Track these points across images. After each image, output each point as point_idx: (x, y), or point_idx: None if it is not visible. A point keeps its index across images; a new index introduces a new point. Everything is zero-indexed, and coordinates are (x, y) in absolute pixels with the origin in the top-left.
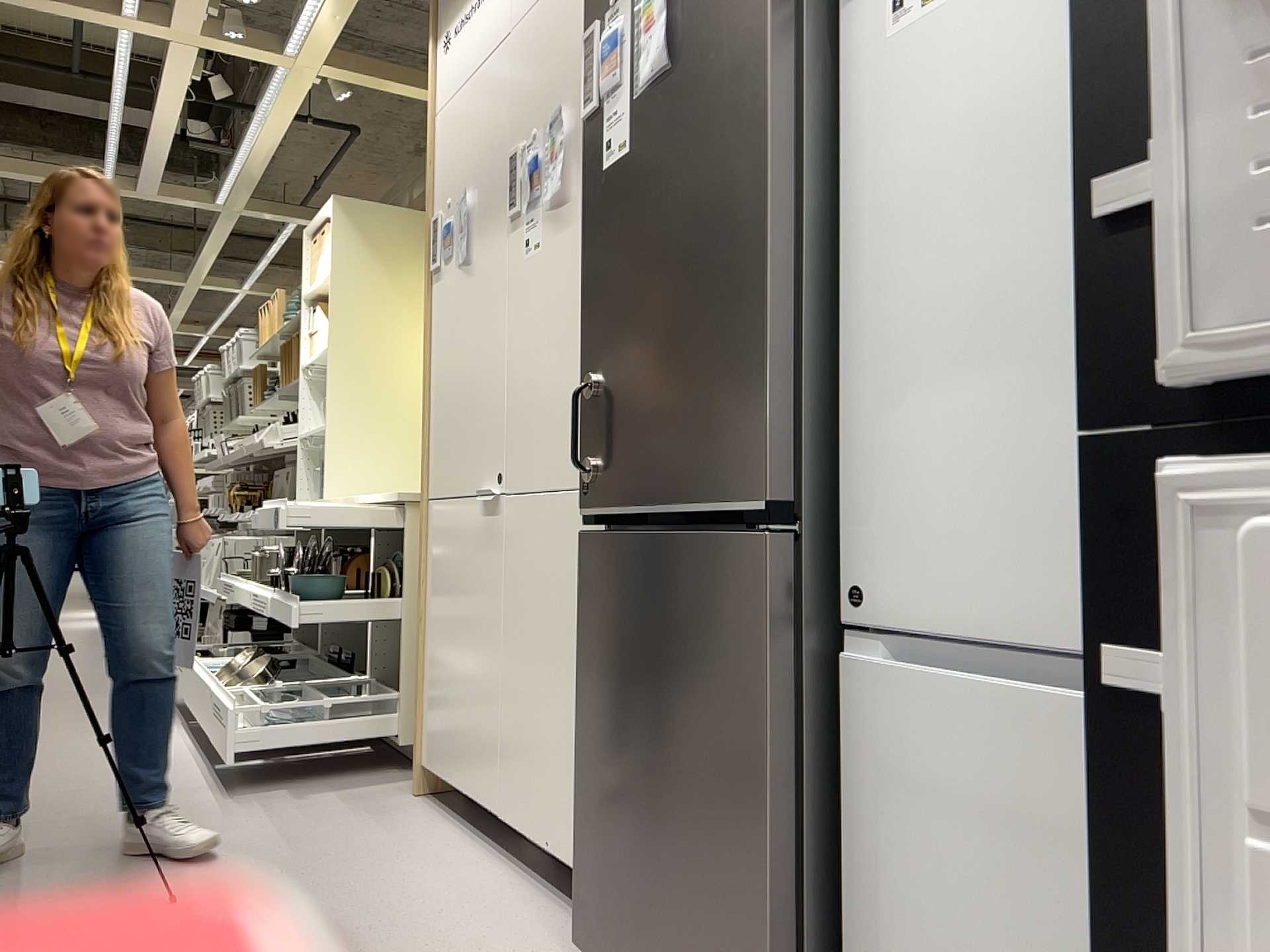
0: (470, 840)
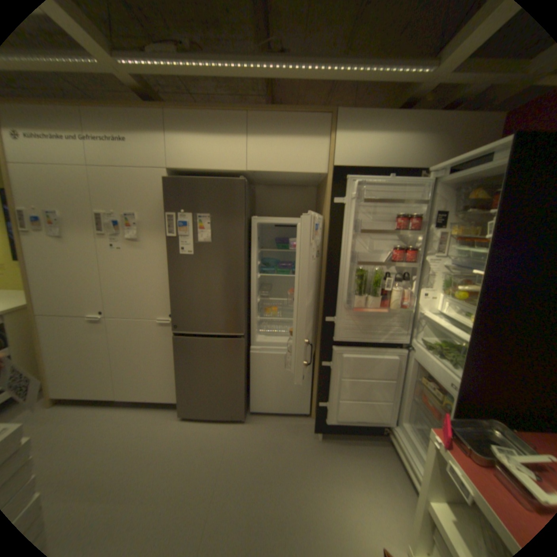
0: (96, 410)
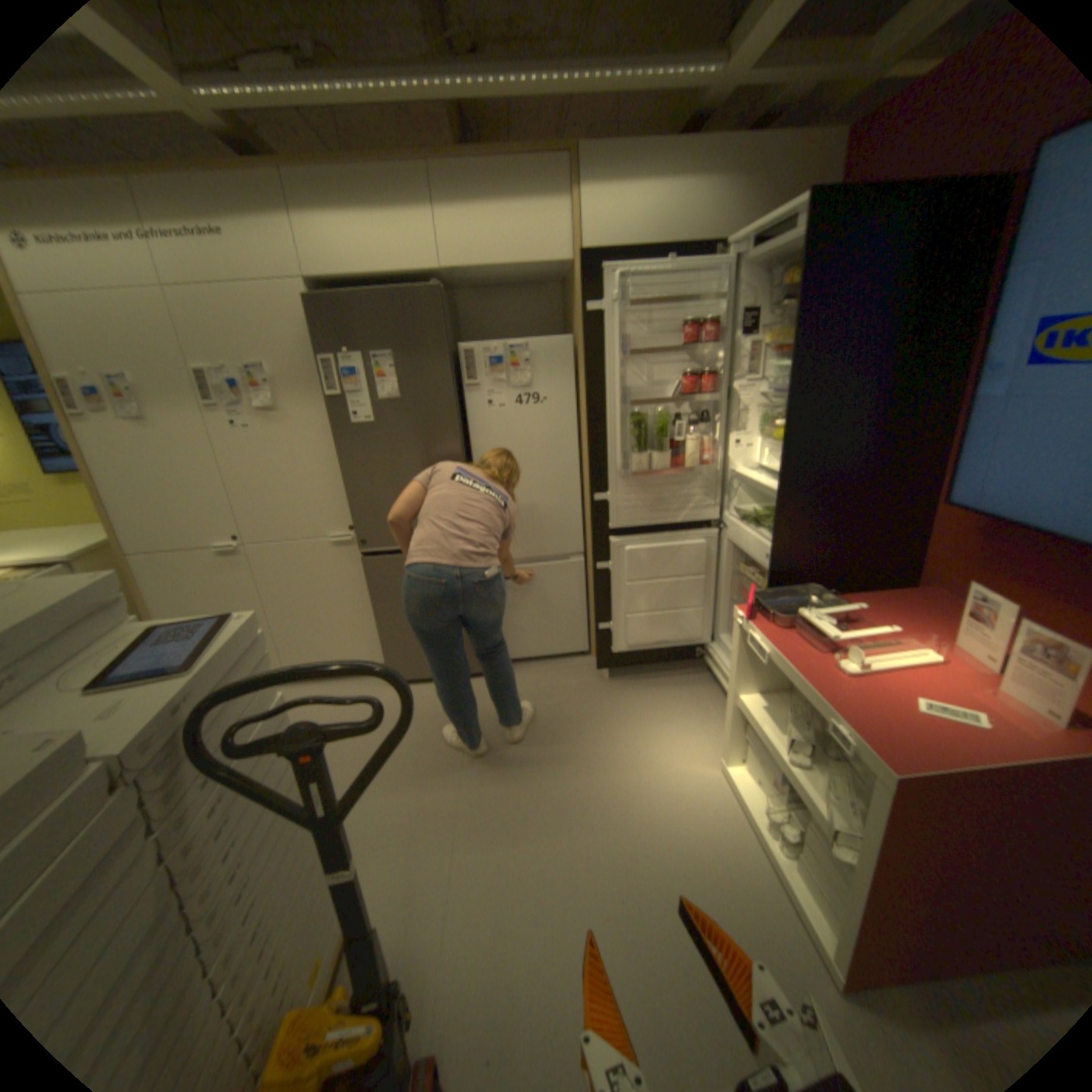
0: None
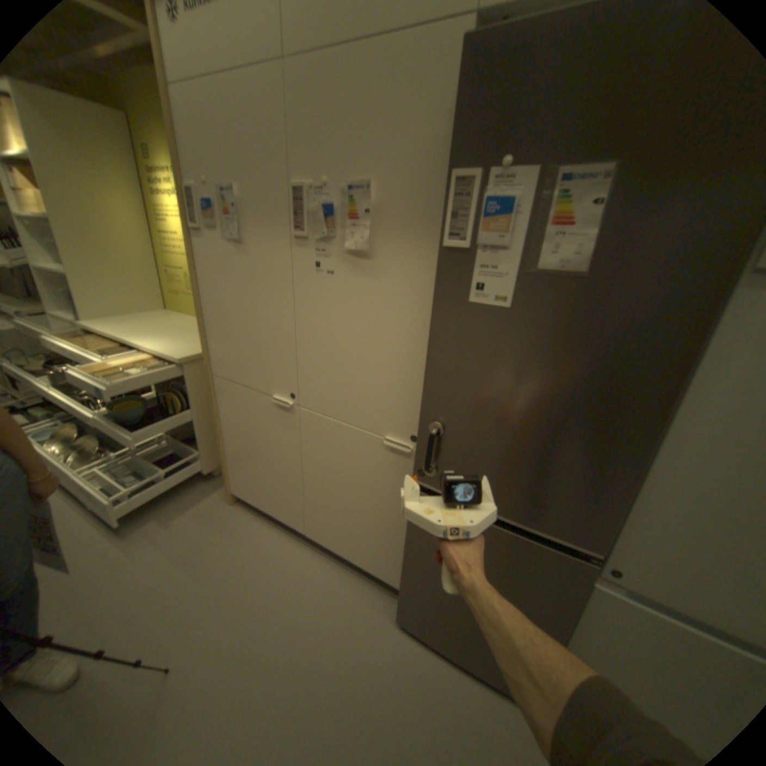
0: (283, 535)
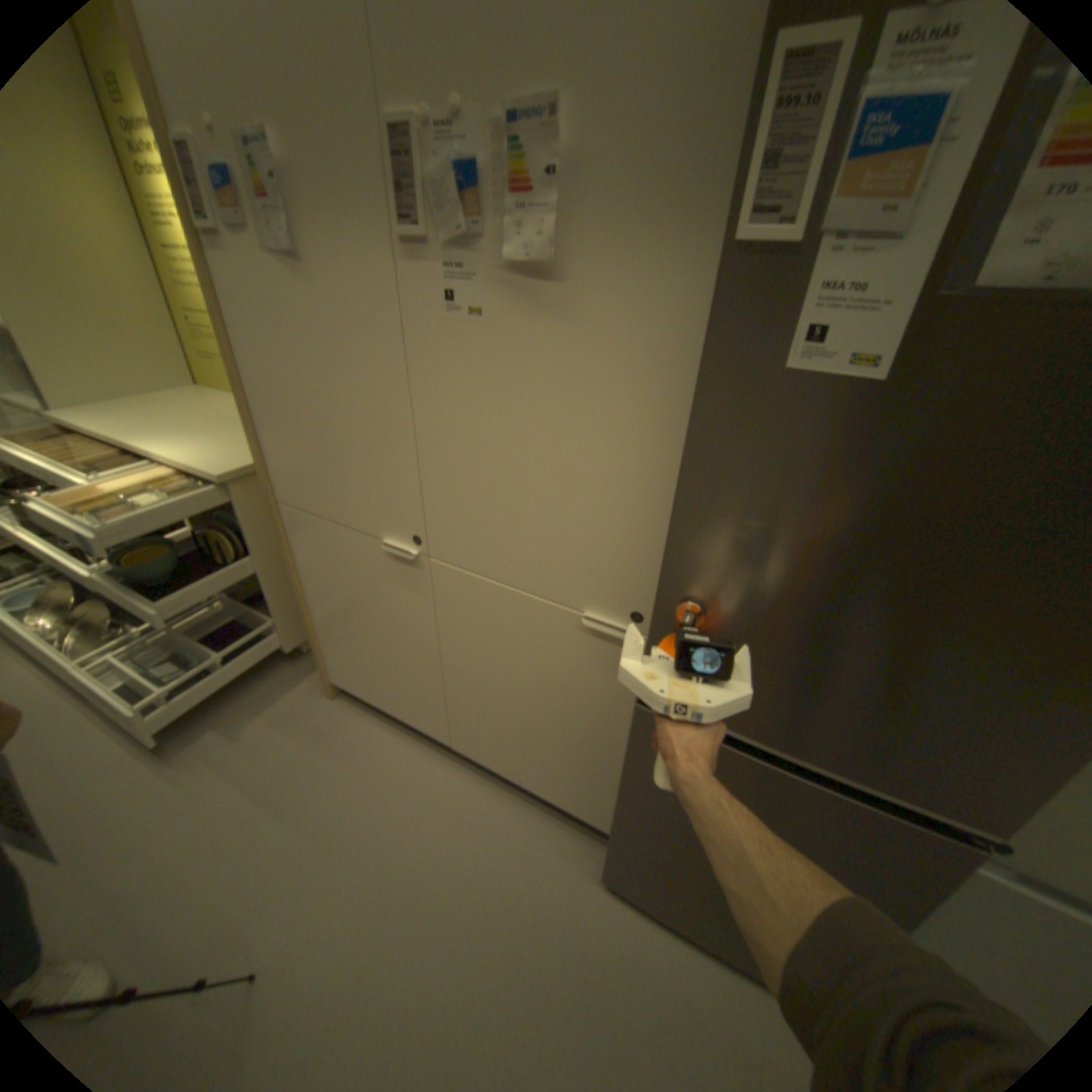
0: (416, 746)
